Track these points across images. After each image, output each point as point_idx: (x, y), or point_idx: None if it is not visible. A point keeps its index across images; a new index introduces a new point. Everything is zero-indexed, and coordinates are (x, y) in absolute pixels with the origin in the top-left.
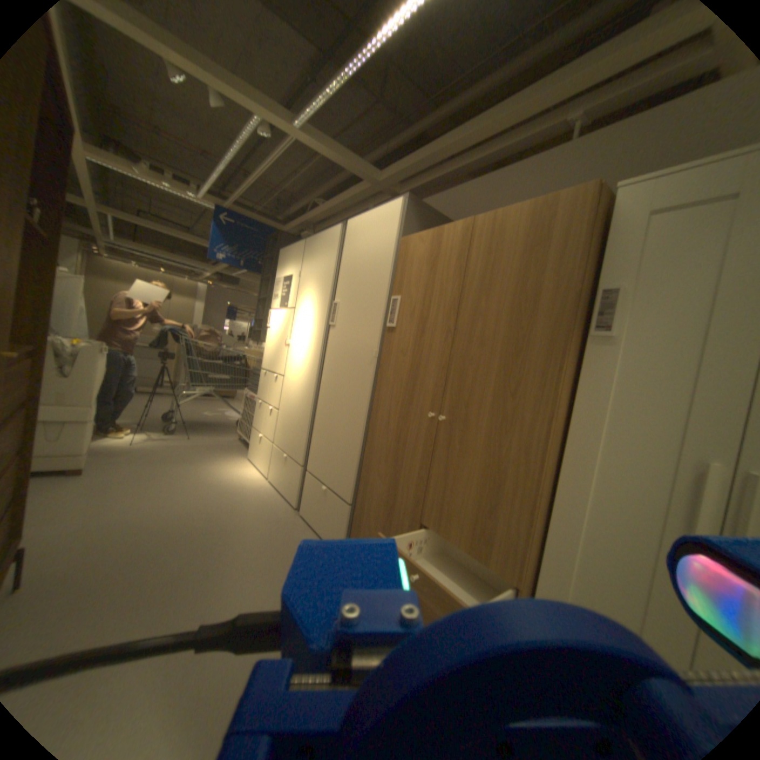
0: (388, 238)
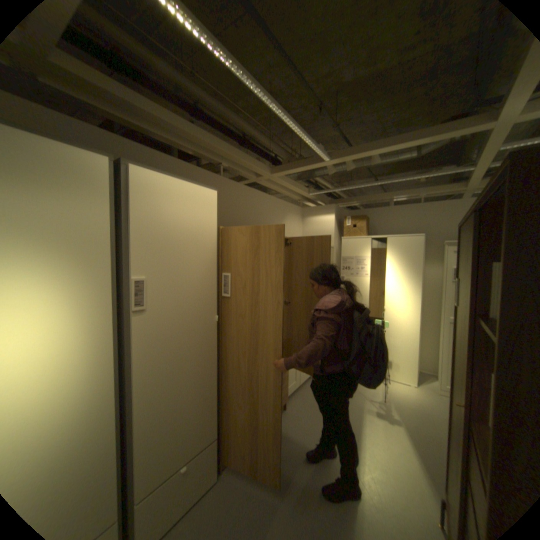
0: (212, 223)
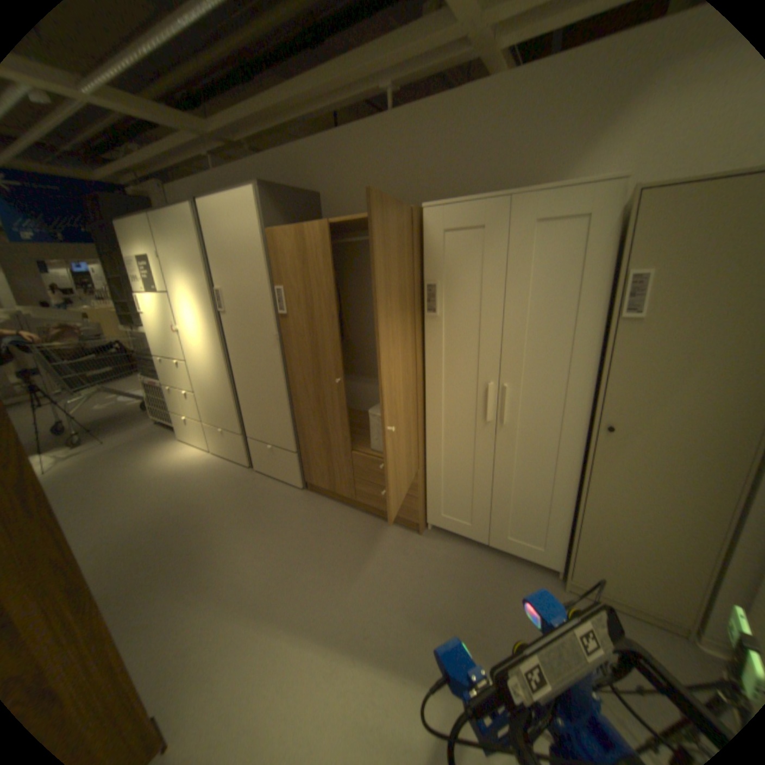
0: (255, 229)
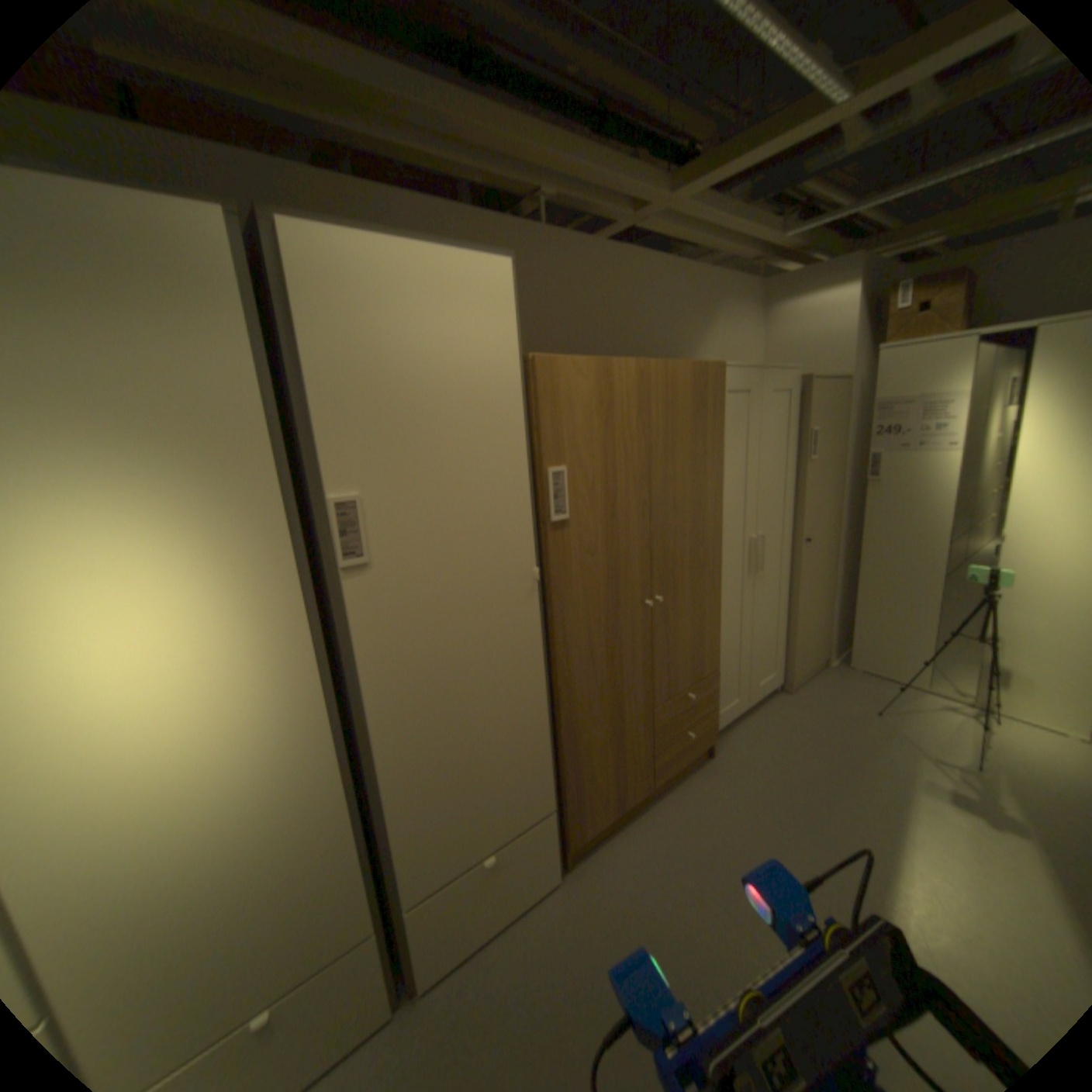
0: (507, 347)
